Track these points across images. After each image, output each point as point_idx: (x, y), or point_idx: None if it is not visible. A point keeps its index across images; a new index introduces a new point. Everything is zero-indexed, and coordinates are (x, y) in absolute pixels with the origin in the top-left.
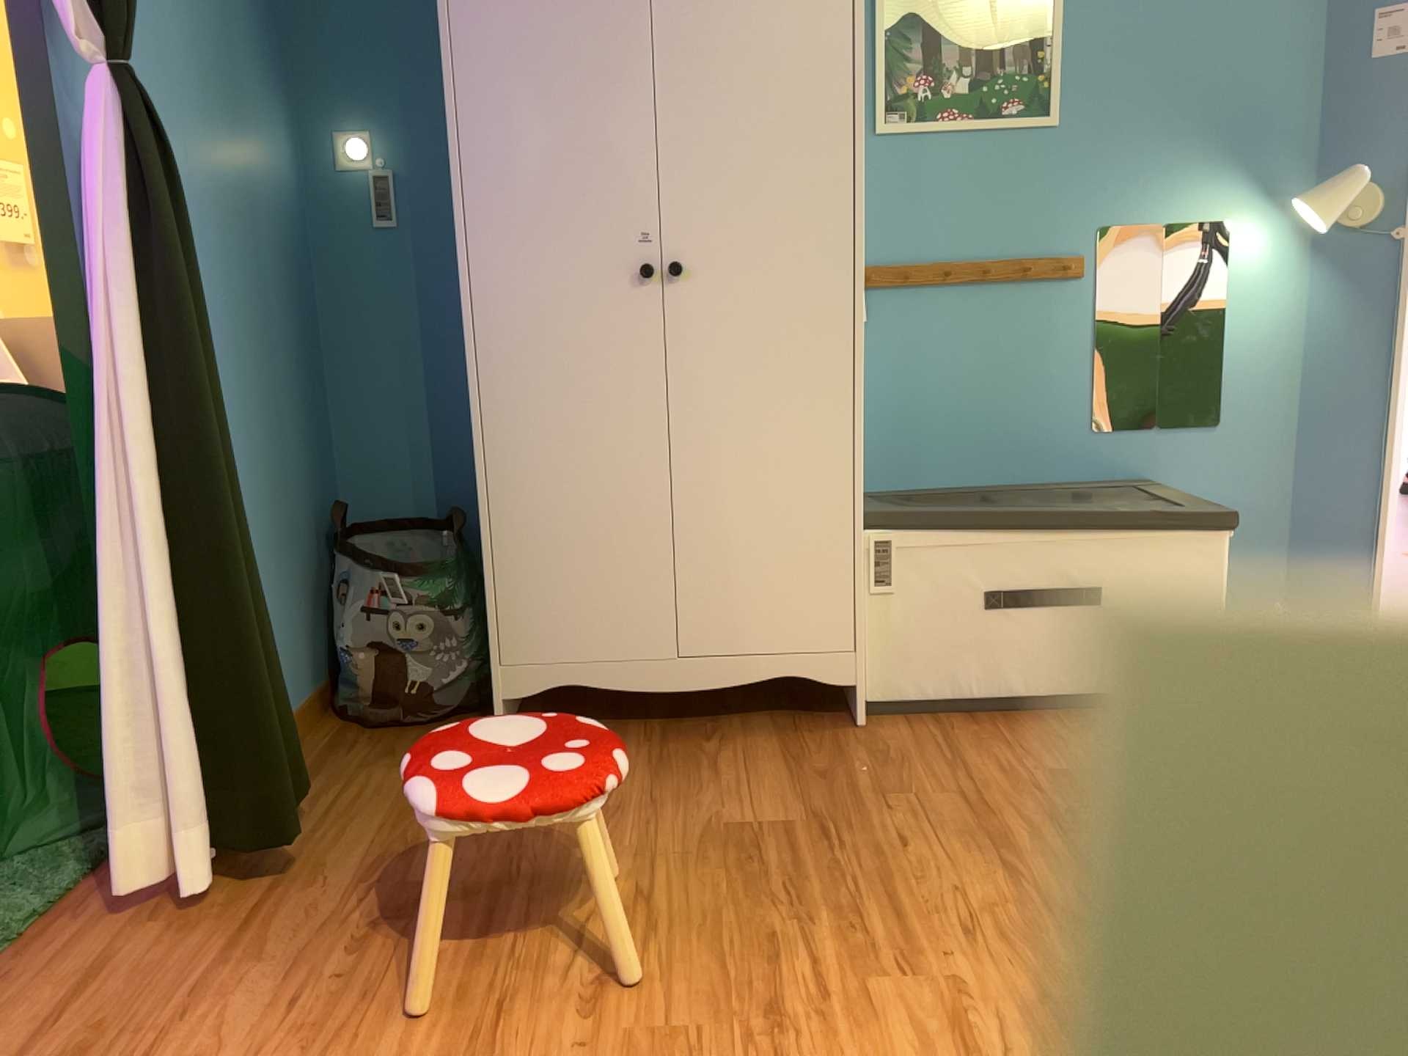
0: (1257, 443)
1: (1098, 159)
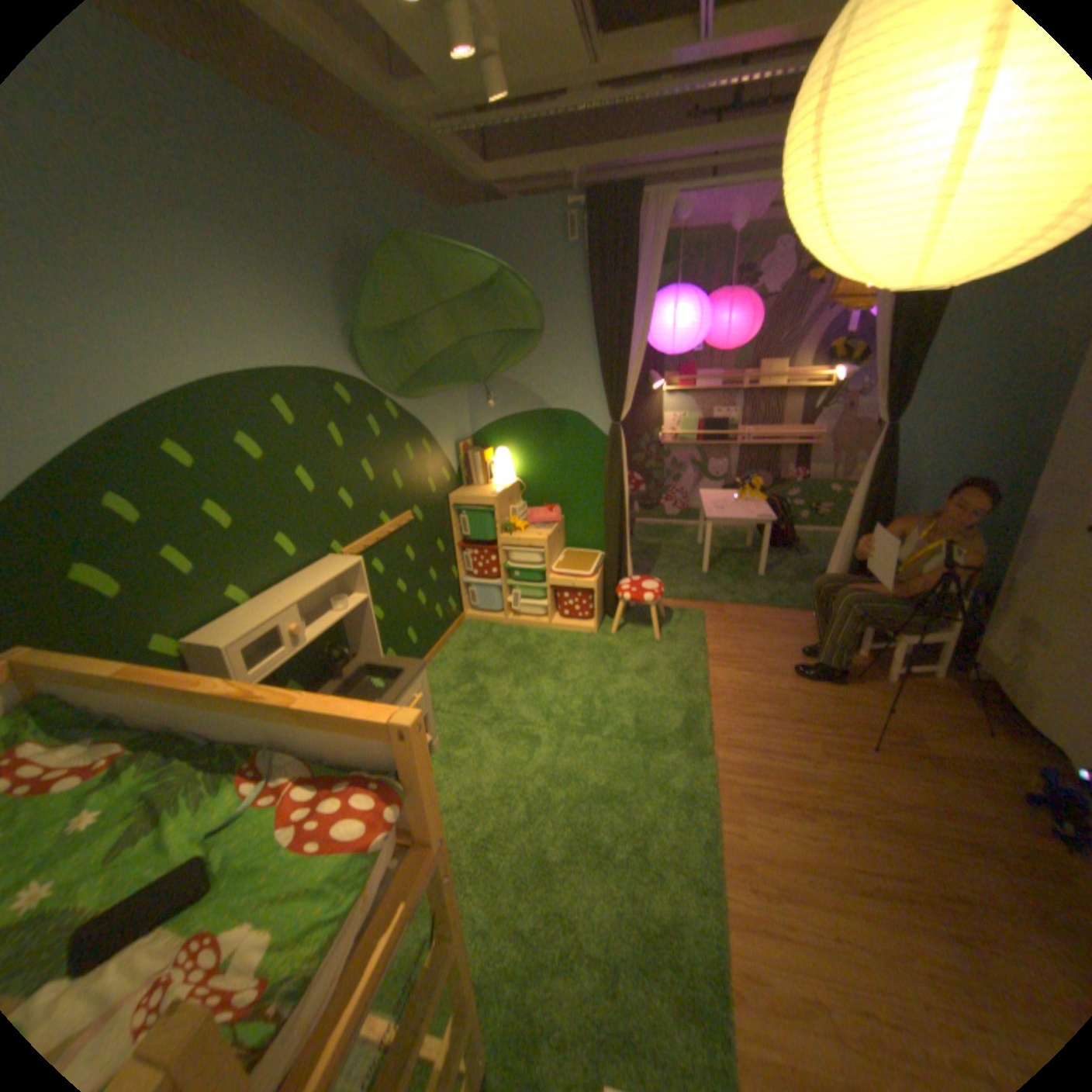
0: None
1: None
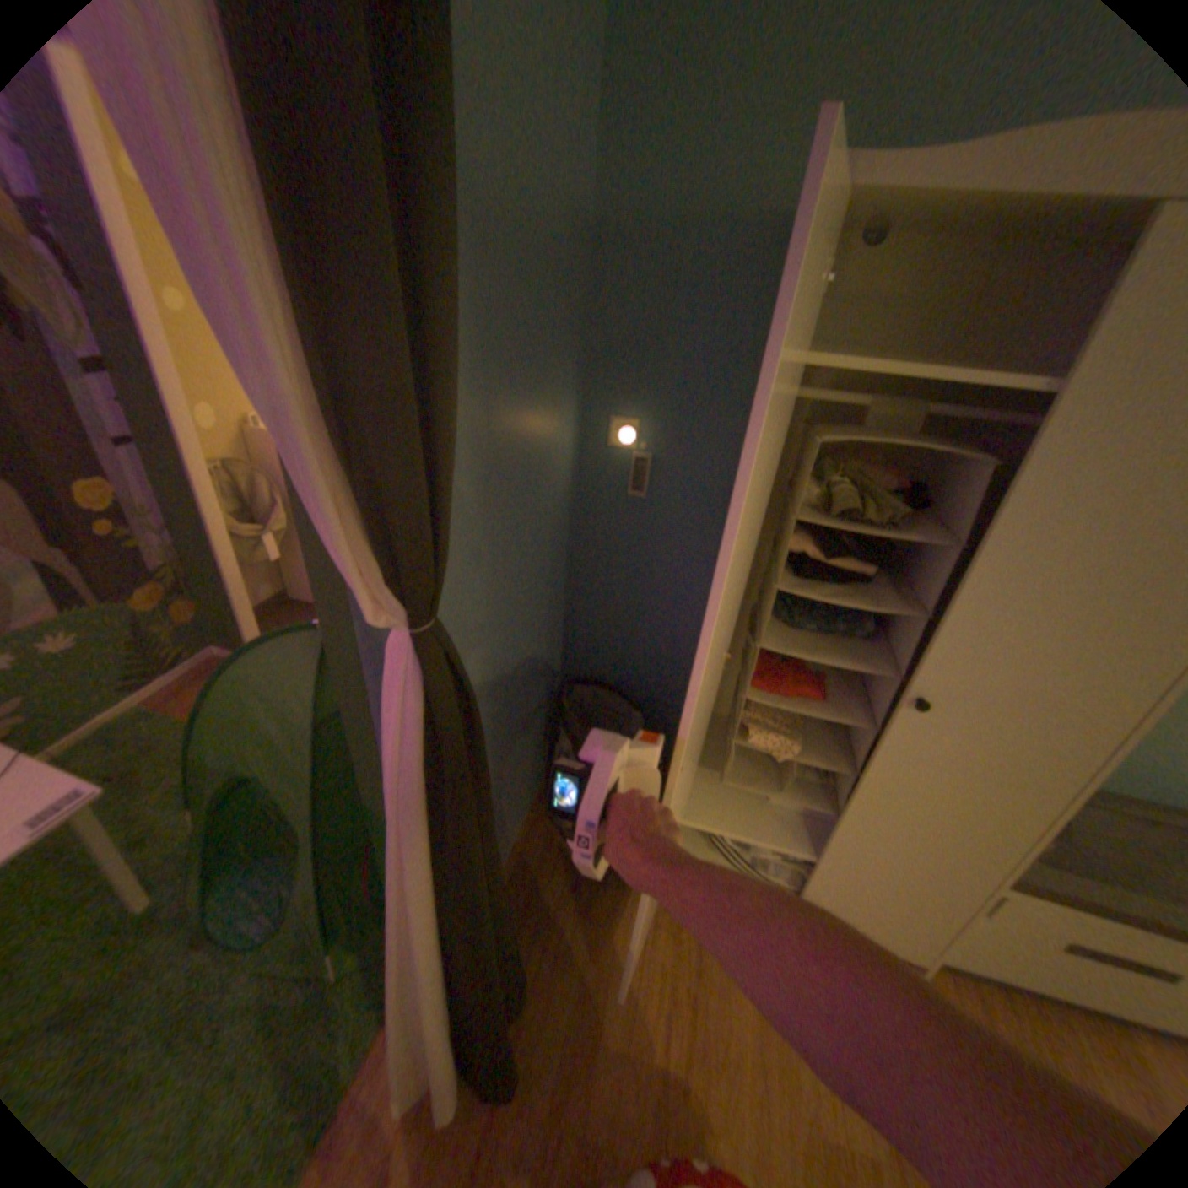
0: None
1: None
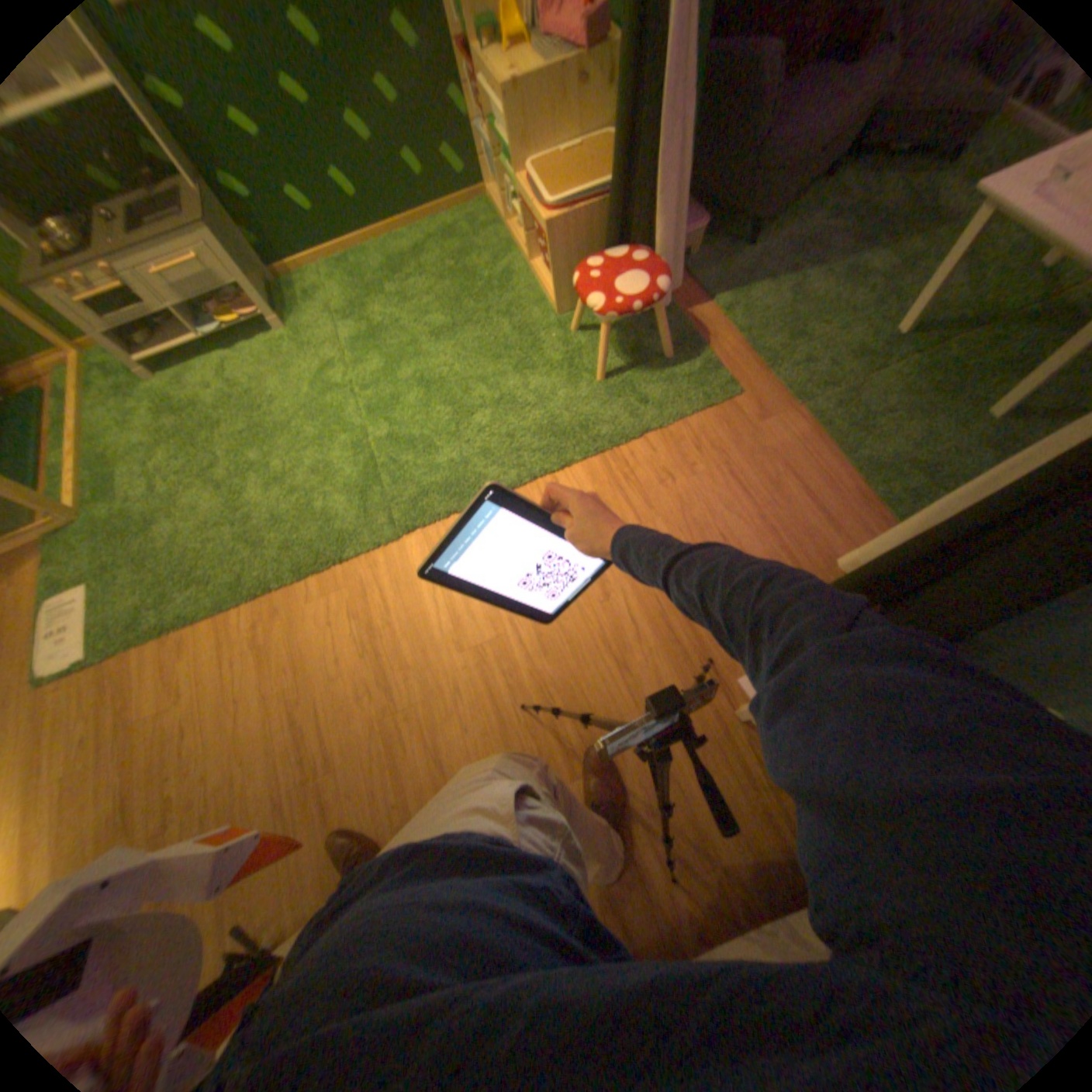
0: None
1: None
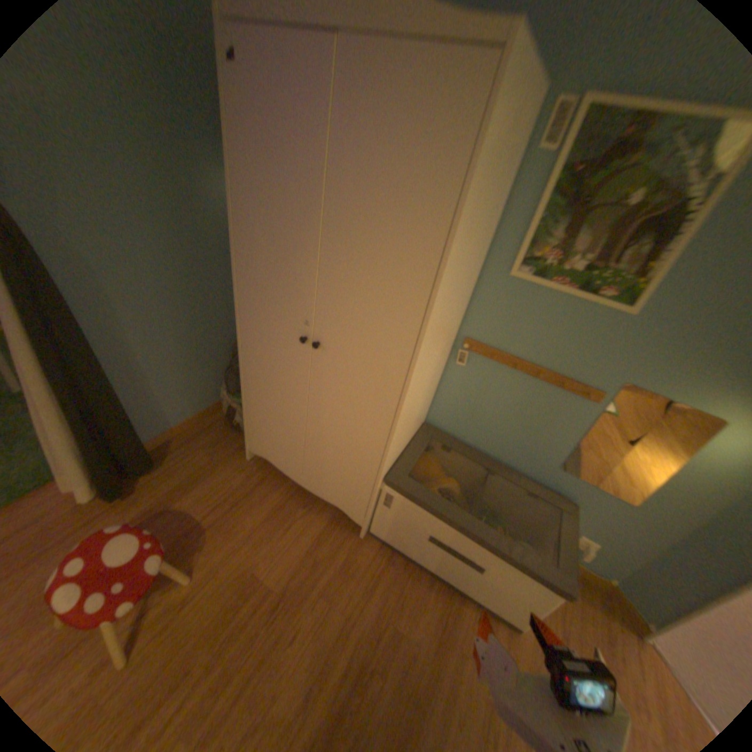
0: (658, 525)
1: (656, 345)
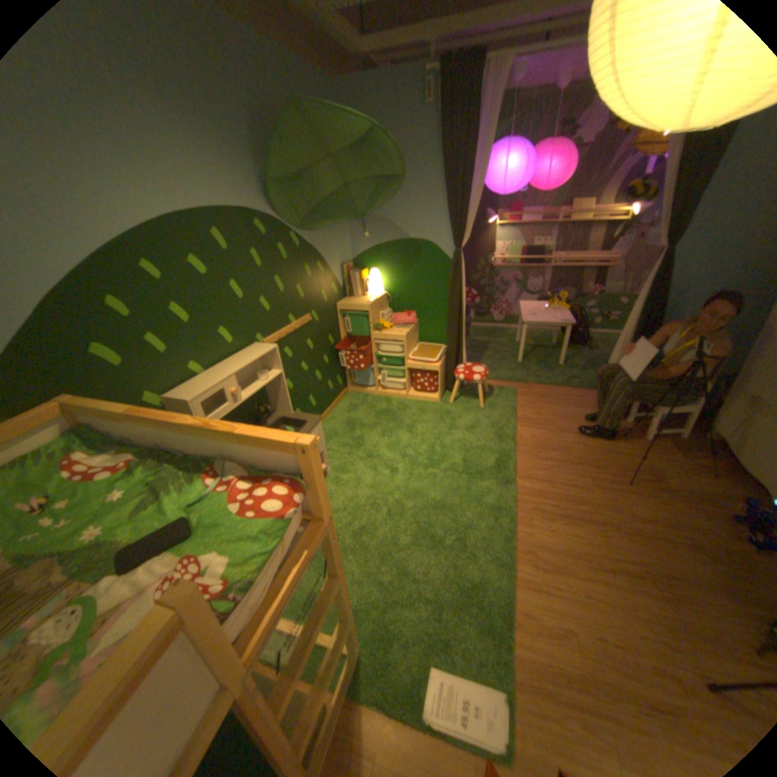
0: None
1: None
